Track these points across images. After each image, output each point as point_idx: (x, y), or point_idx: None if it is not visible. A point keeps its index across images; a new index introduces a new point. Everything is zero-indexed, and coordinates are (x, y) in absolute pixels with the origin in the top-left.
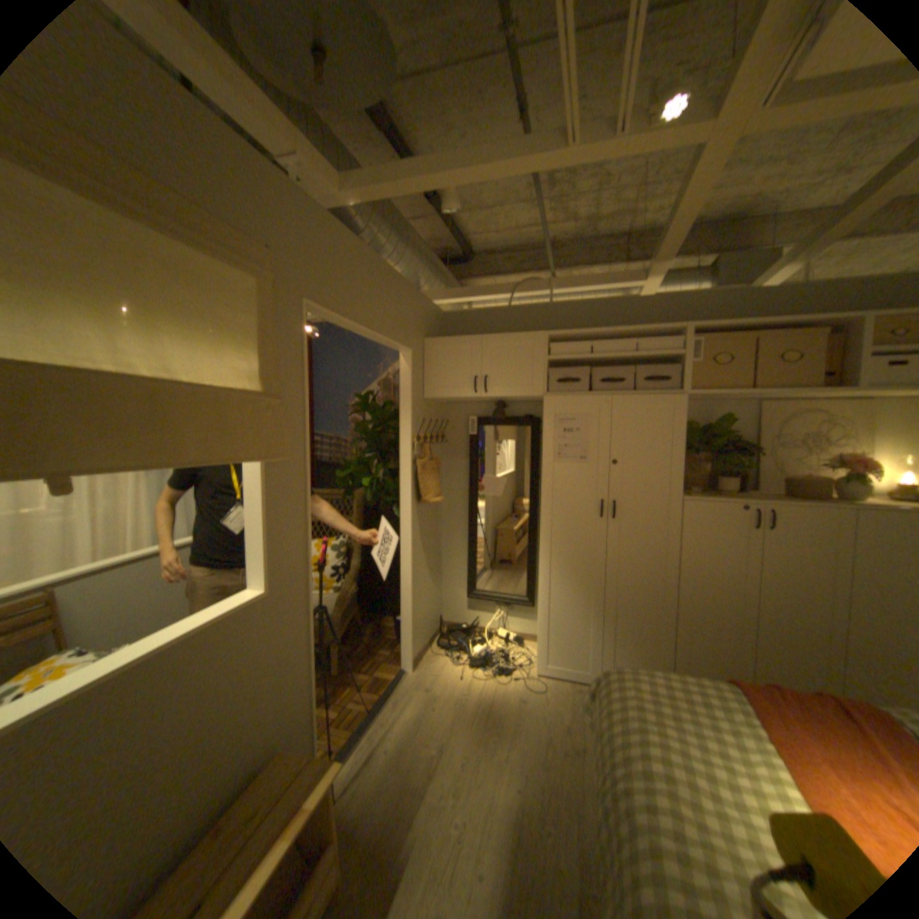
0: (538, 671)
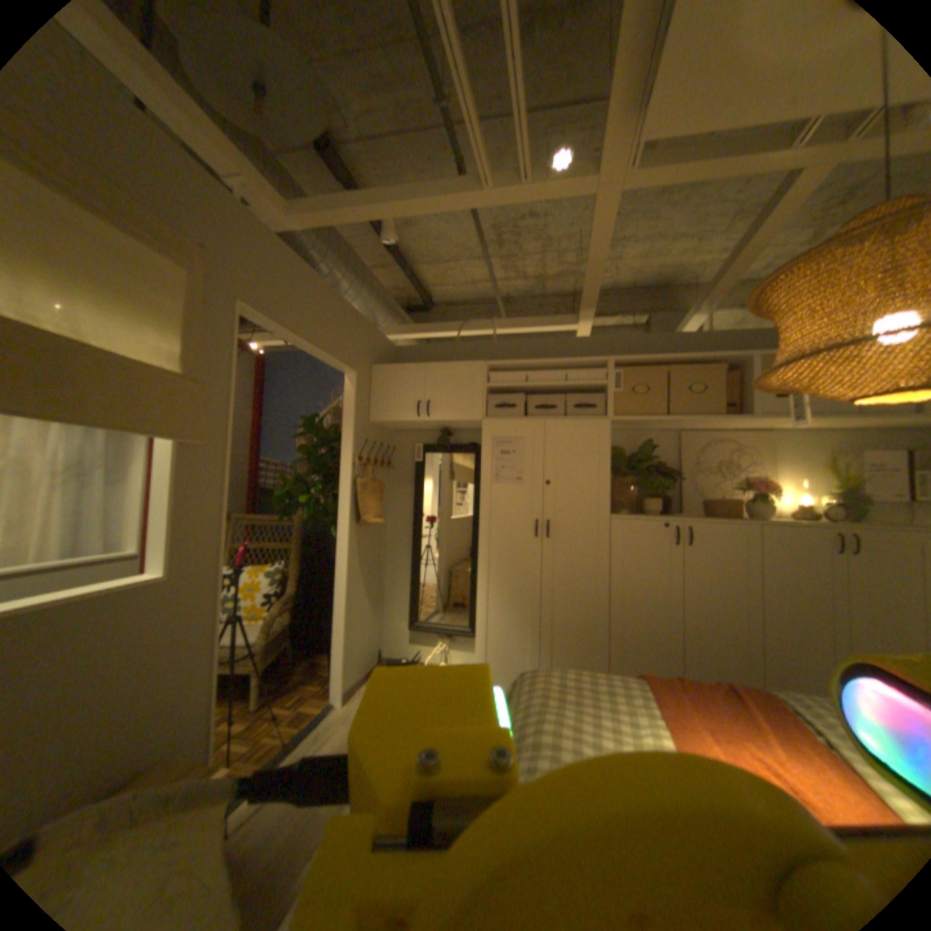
0: None
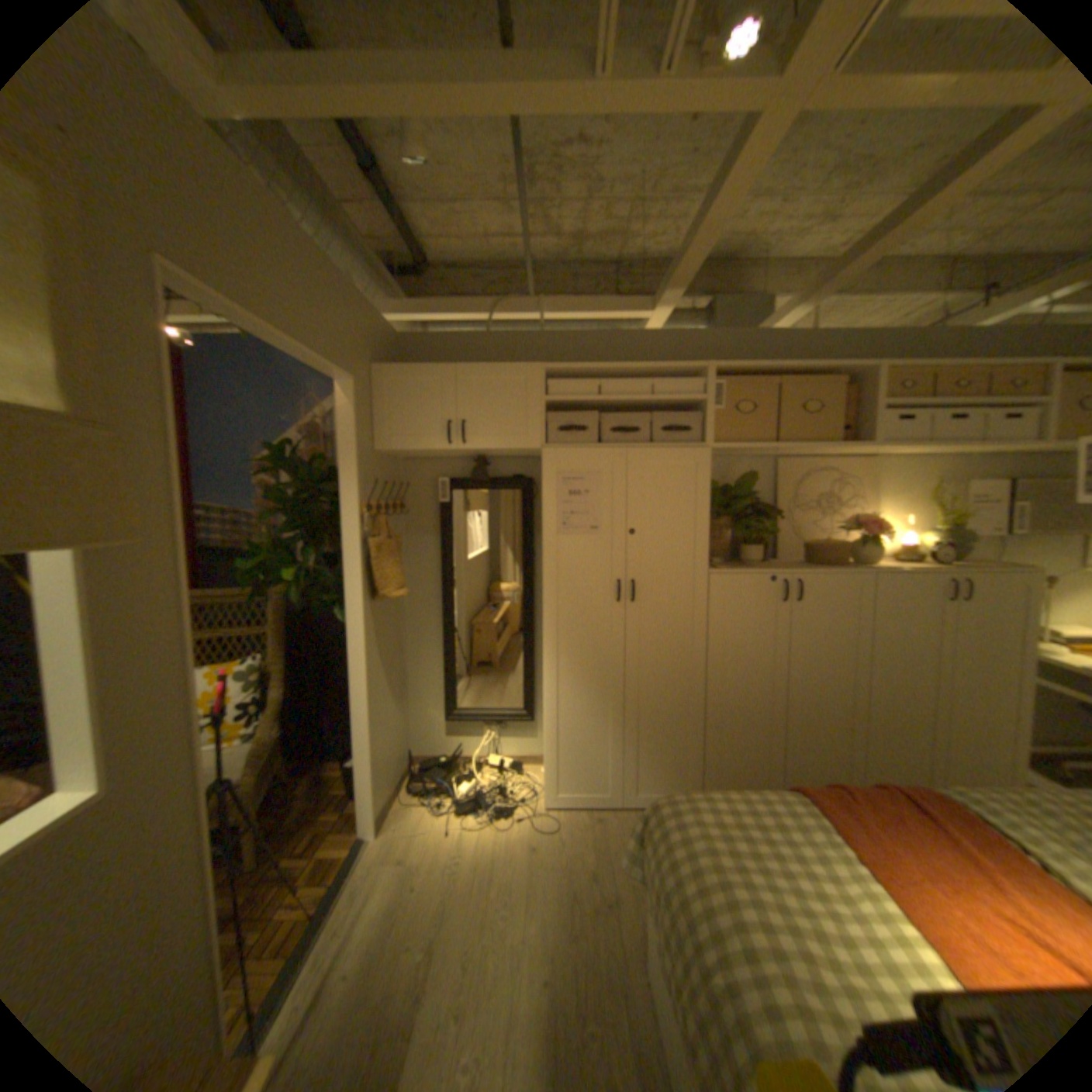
0: (546, 804)
